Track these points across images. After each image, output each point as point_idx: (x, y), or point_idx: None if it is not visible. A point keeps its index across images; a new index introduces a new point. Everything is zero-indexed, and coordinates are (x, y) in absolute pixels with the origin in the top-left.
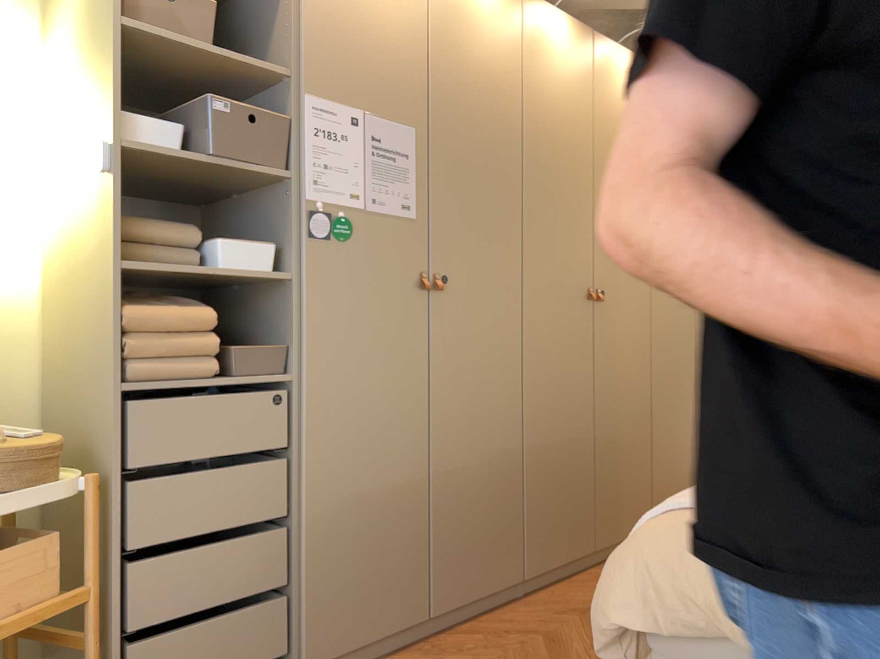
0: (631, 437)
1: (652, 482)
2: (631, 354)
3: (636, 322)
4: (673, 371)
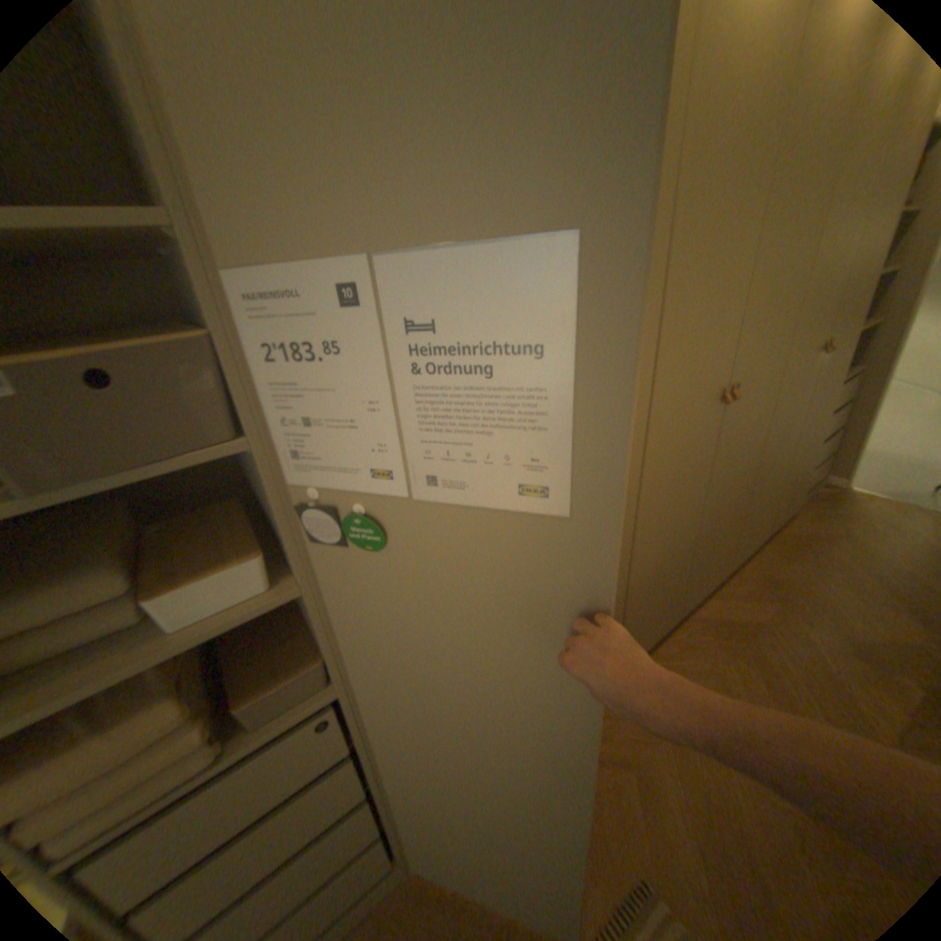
0: (737, 512)
1: (745, 538)
2: (756, 435)
3: (770, 399)
4: (792, 428)
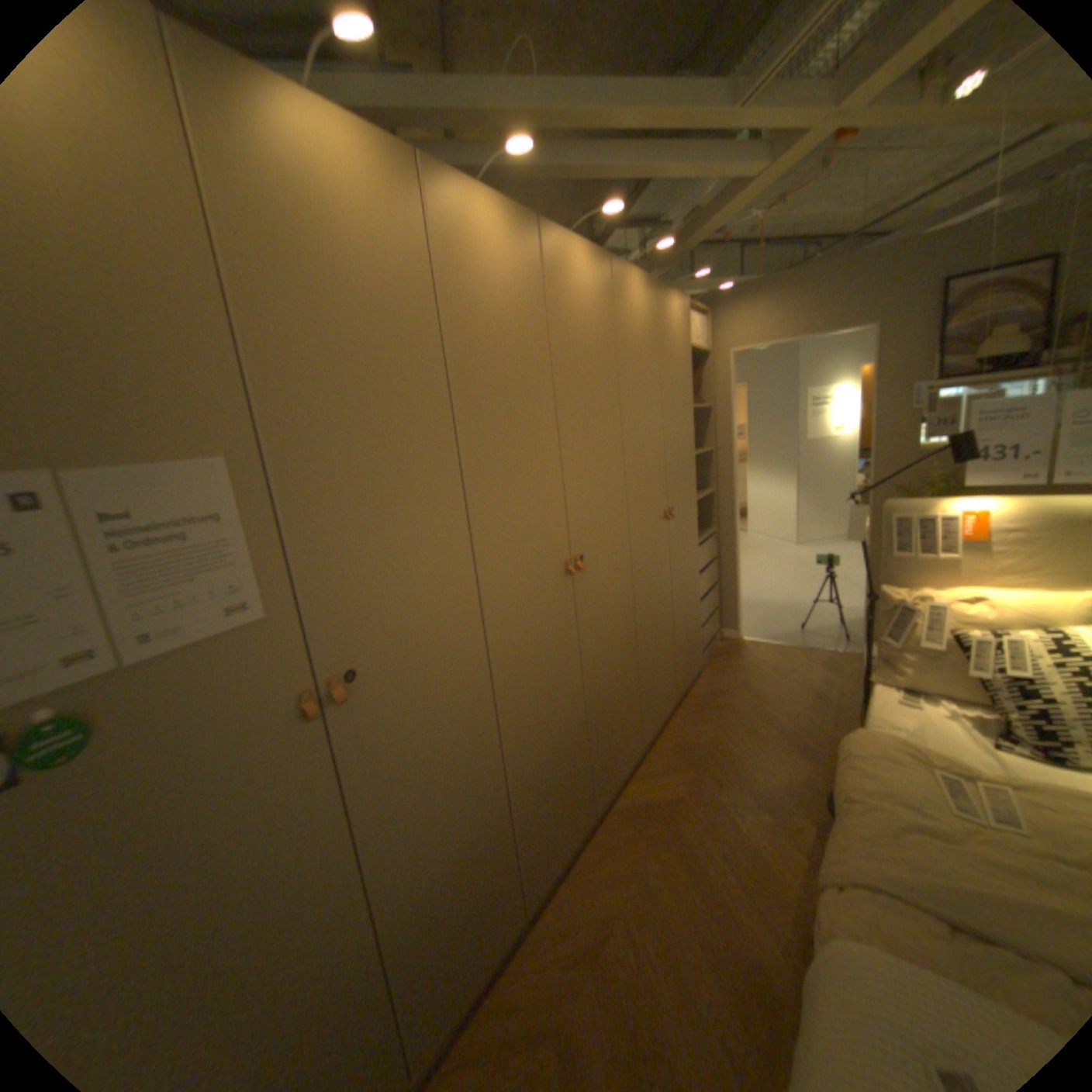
0: (626, 680)
1: (647, 706)
2: (620, 600)
3: (623, 565)
4: (659, 589)
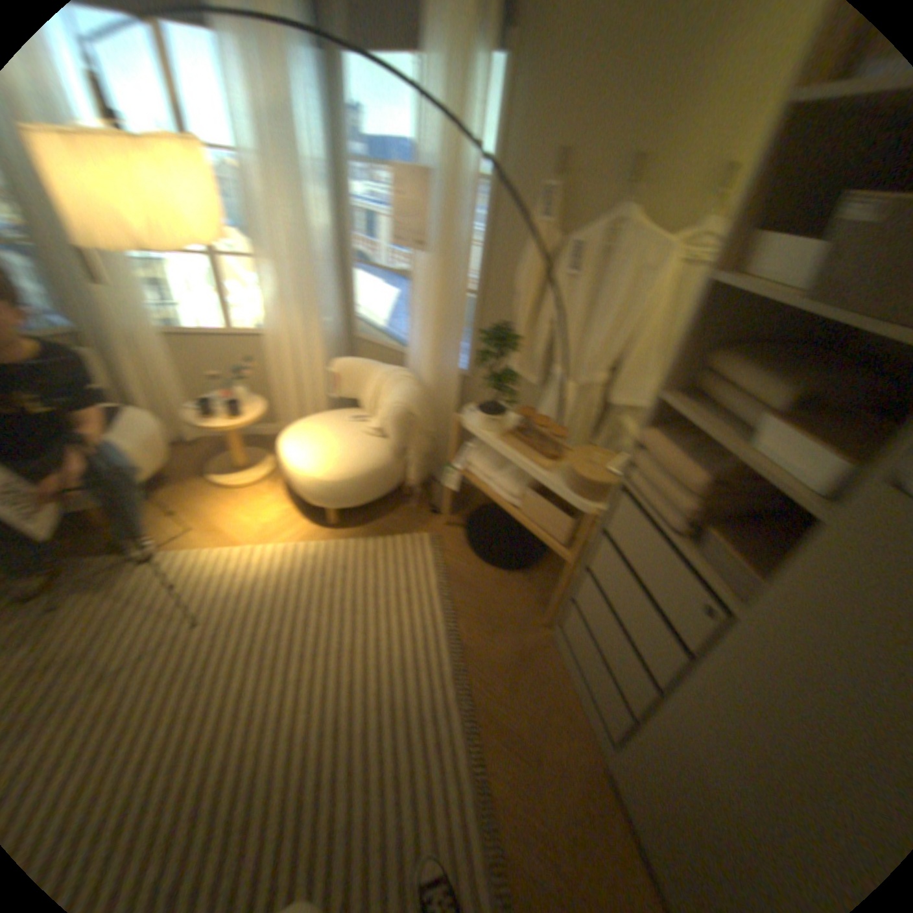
0: None
1: None
2: None
3: None
4: None
